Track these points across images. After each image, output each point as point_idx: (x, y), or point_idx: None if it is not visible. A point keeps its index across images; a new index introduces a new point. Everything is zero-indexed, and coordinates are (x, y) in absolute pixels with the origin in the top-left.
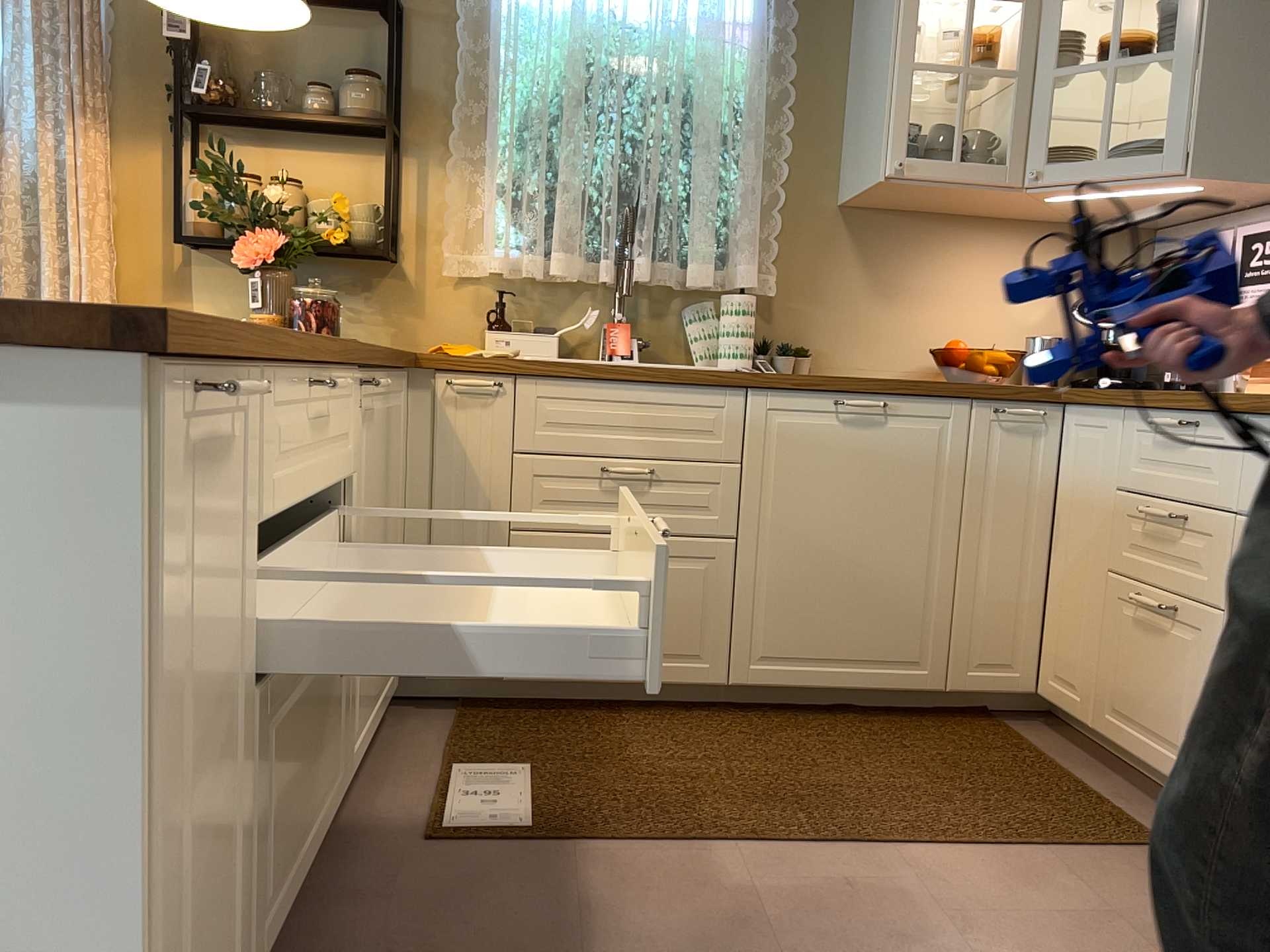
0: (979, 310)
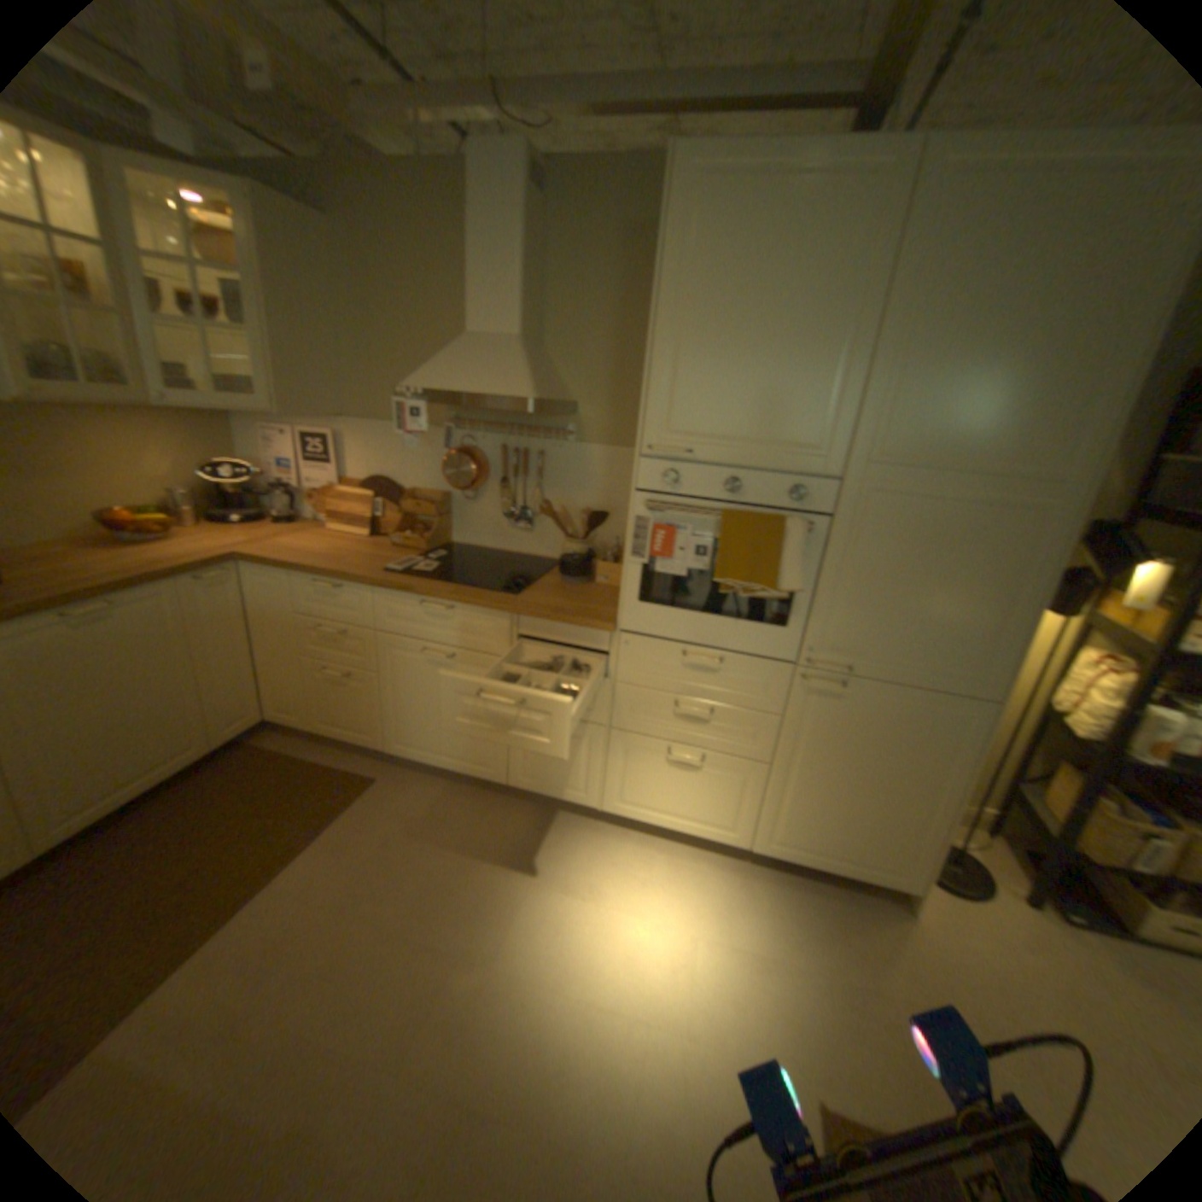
0: (111, 475)
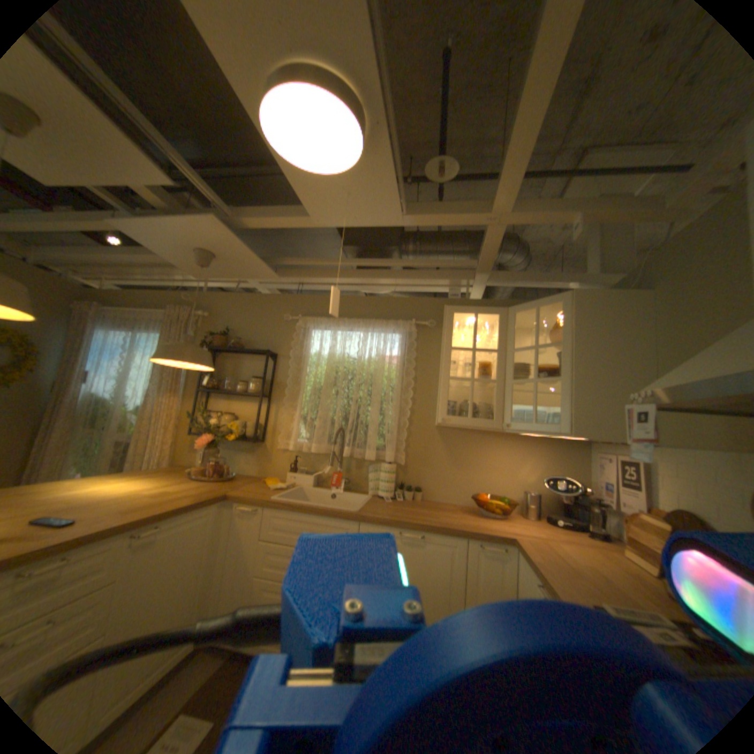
0: (502, 476)
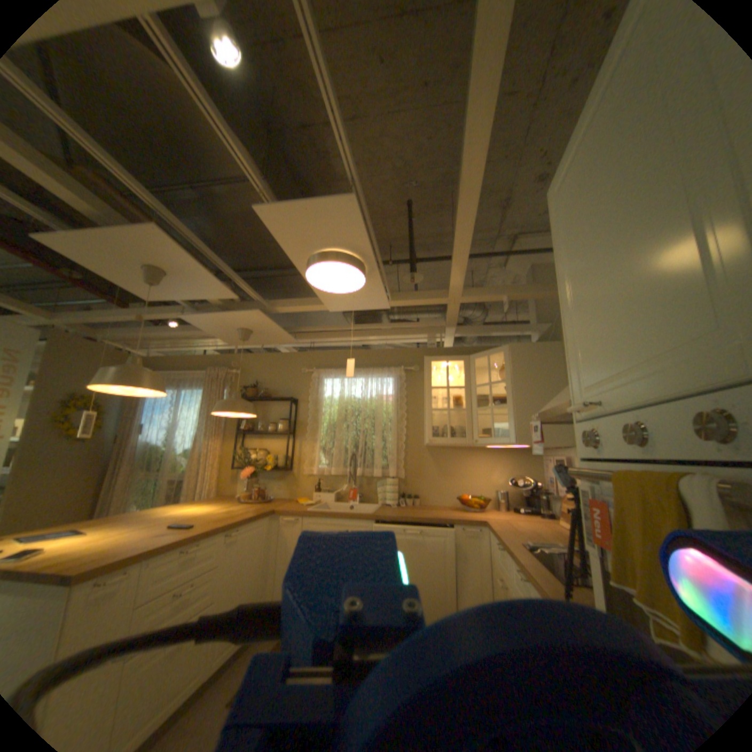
0: (478, 481)
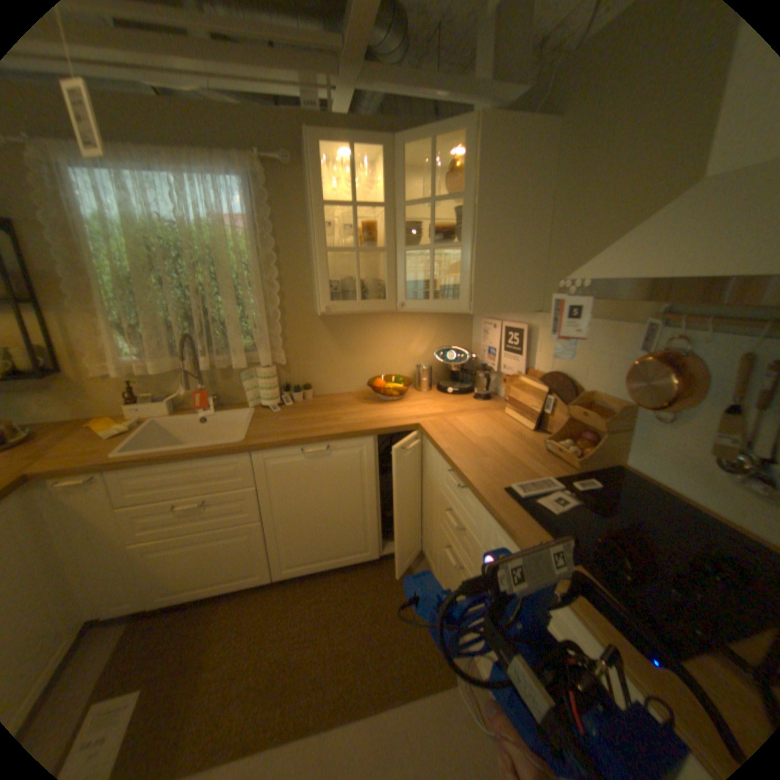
0: (393, 354)
